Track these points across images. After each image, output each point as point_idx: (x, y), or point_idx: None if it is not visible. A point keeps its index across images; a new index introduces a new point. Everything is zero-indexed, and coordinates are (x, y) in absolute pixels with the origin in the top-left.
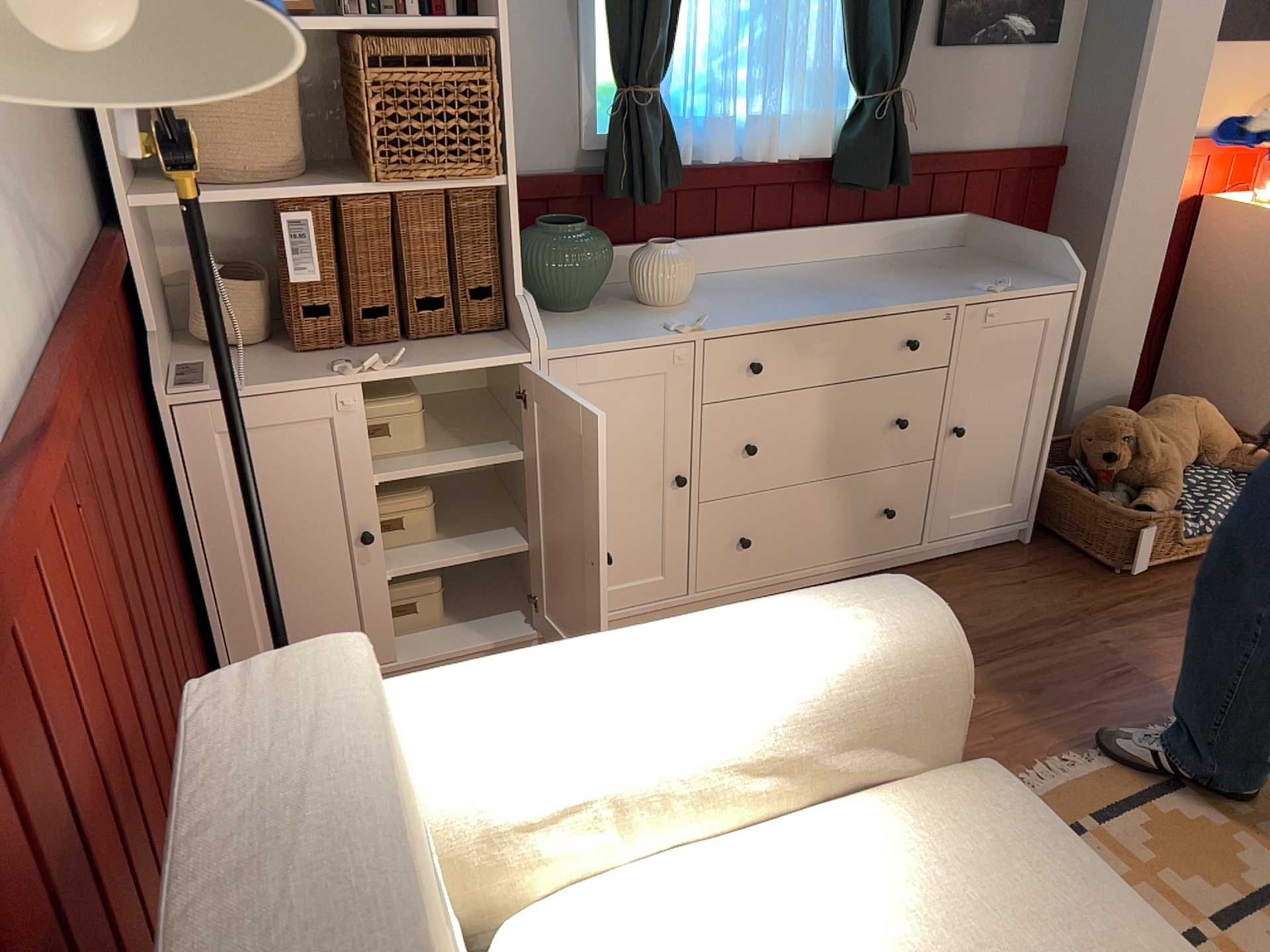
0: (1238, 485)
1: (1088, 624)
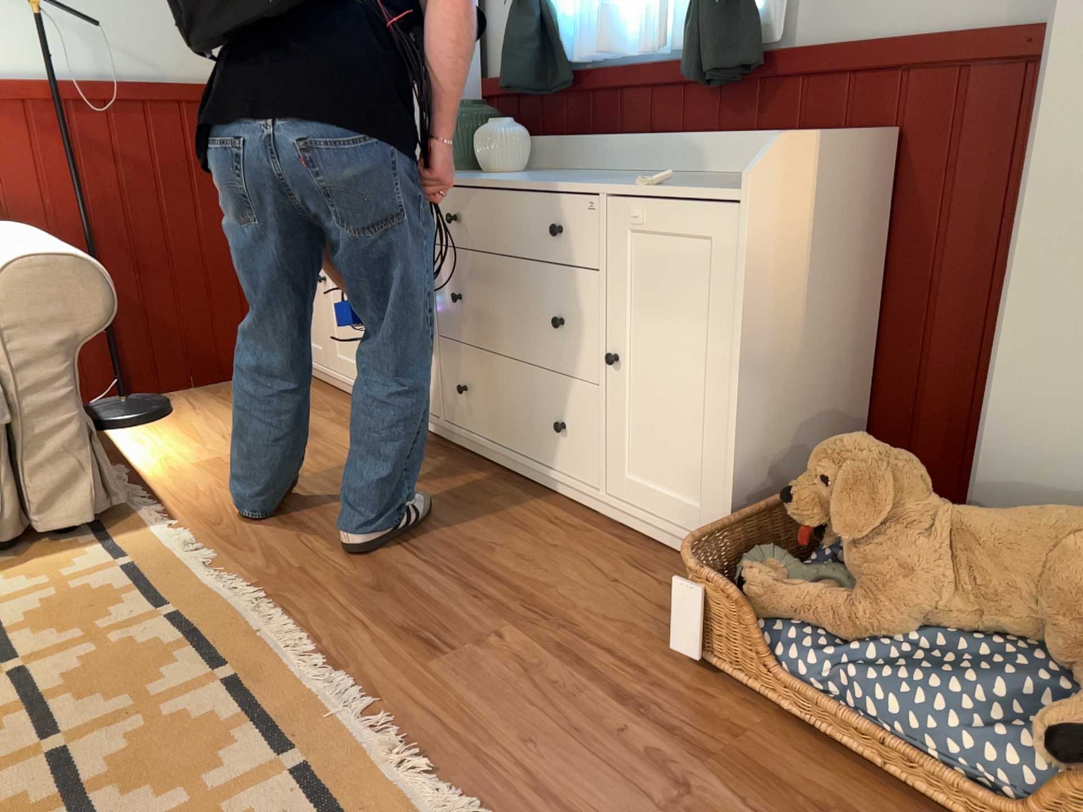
0: (1021, 700)
1: (539, 625)
